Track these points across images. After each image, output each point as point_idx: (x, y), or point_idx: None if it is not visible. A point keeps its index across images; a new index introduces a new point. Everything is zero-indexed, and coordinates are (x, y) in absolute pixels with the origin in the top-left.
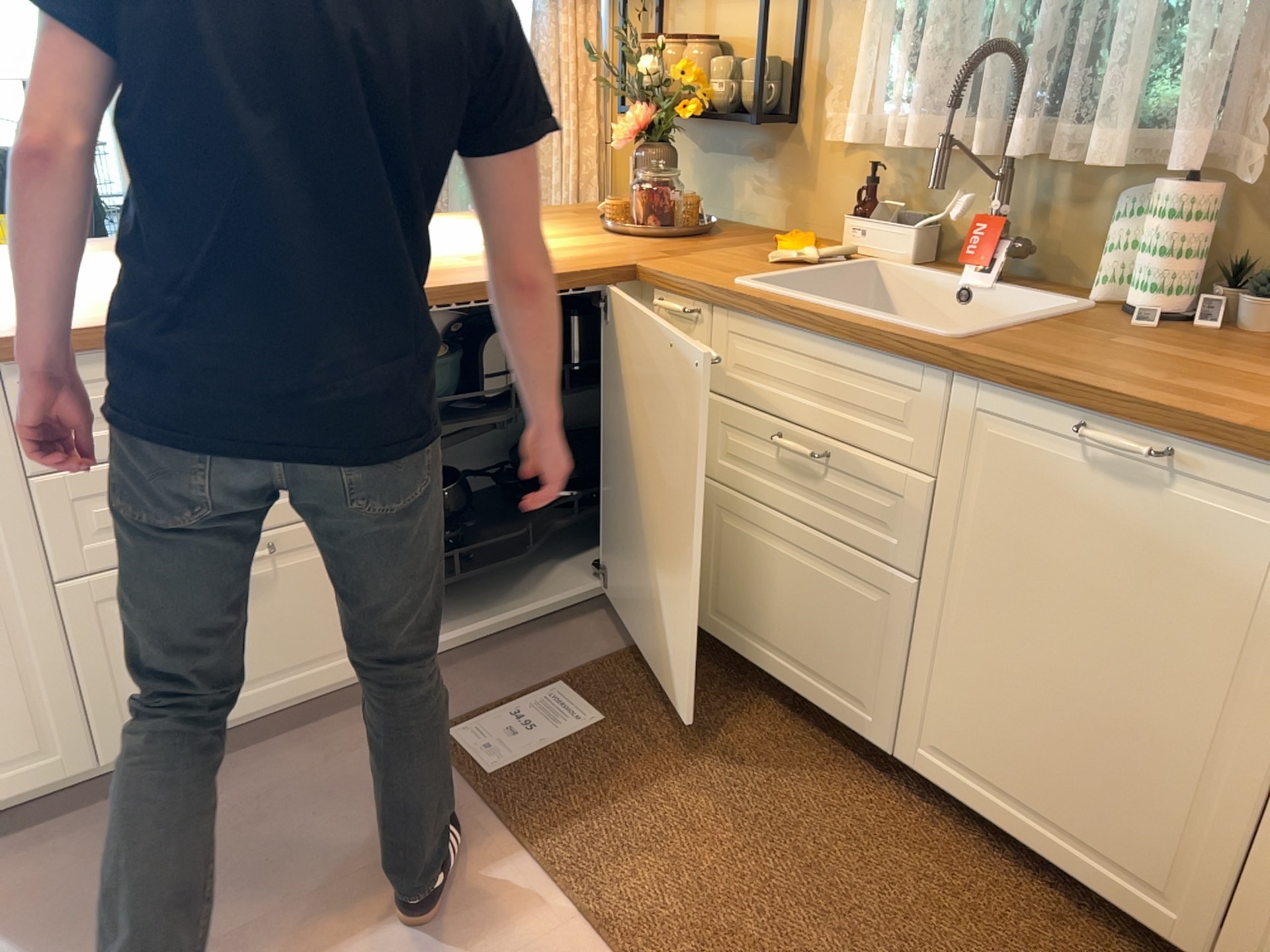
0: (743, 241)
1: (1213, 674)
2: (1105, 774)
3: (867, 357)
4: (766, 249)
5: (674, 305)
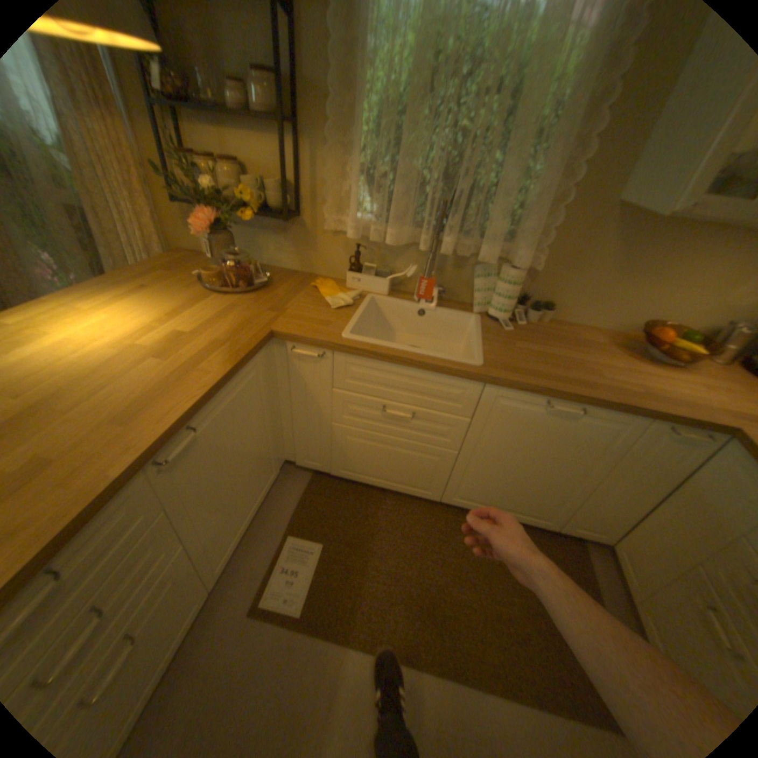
0: (294, 286)
1: (583, 468)
2: (534, 496)
3: (439, 376)
4: (313, 292)
5: (310, 354)
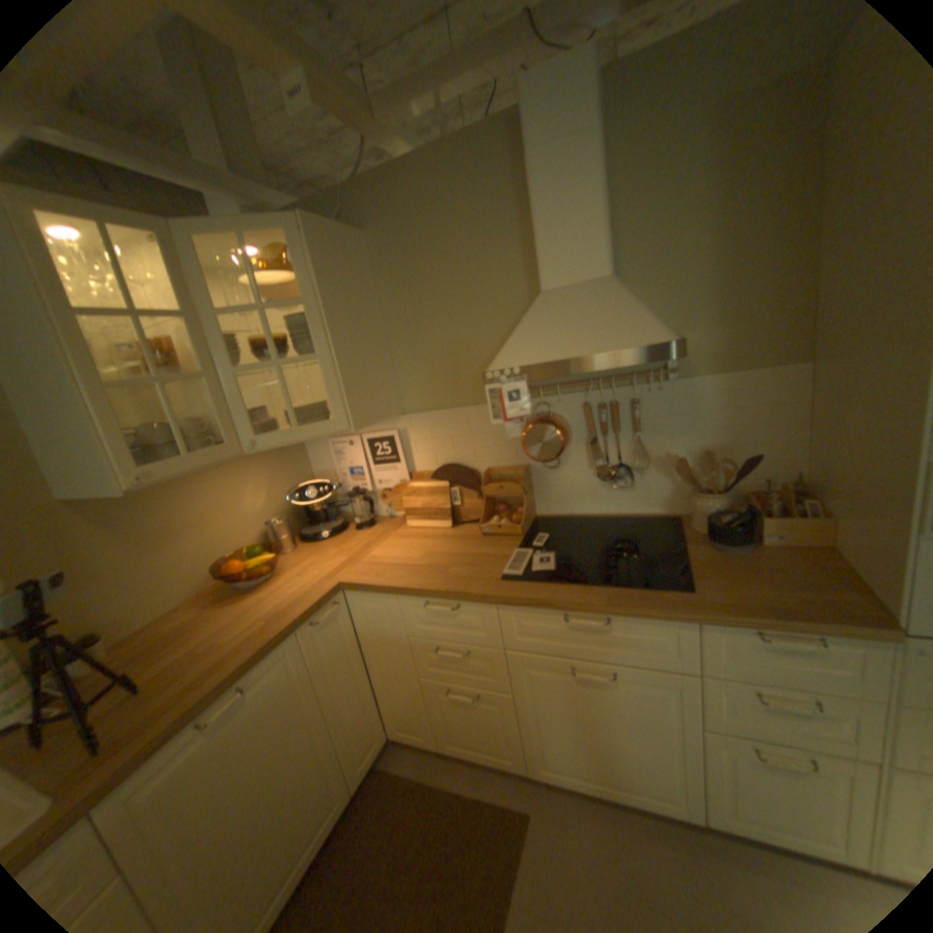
0: None
1: (298, 728)
2: (296, 812)
3: None
4: None
5: None
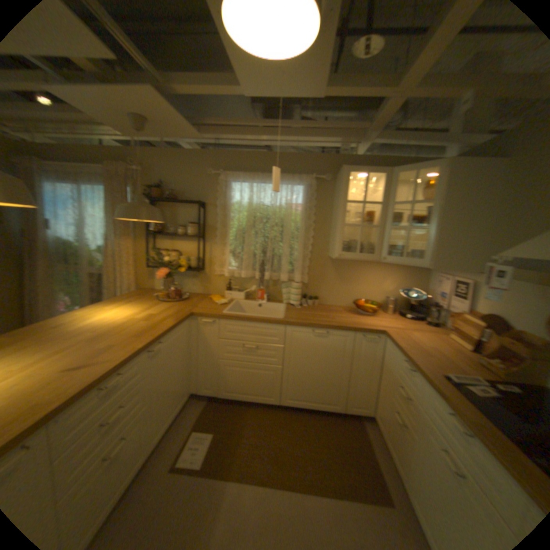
0: (202, 299)
1: (340, 365)
2: (325, 389)
3: (267, 325)
4: (211, 300)
5: (210, 321)
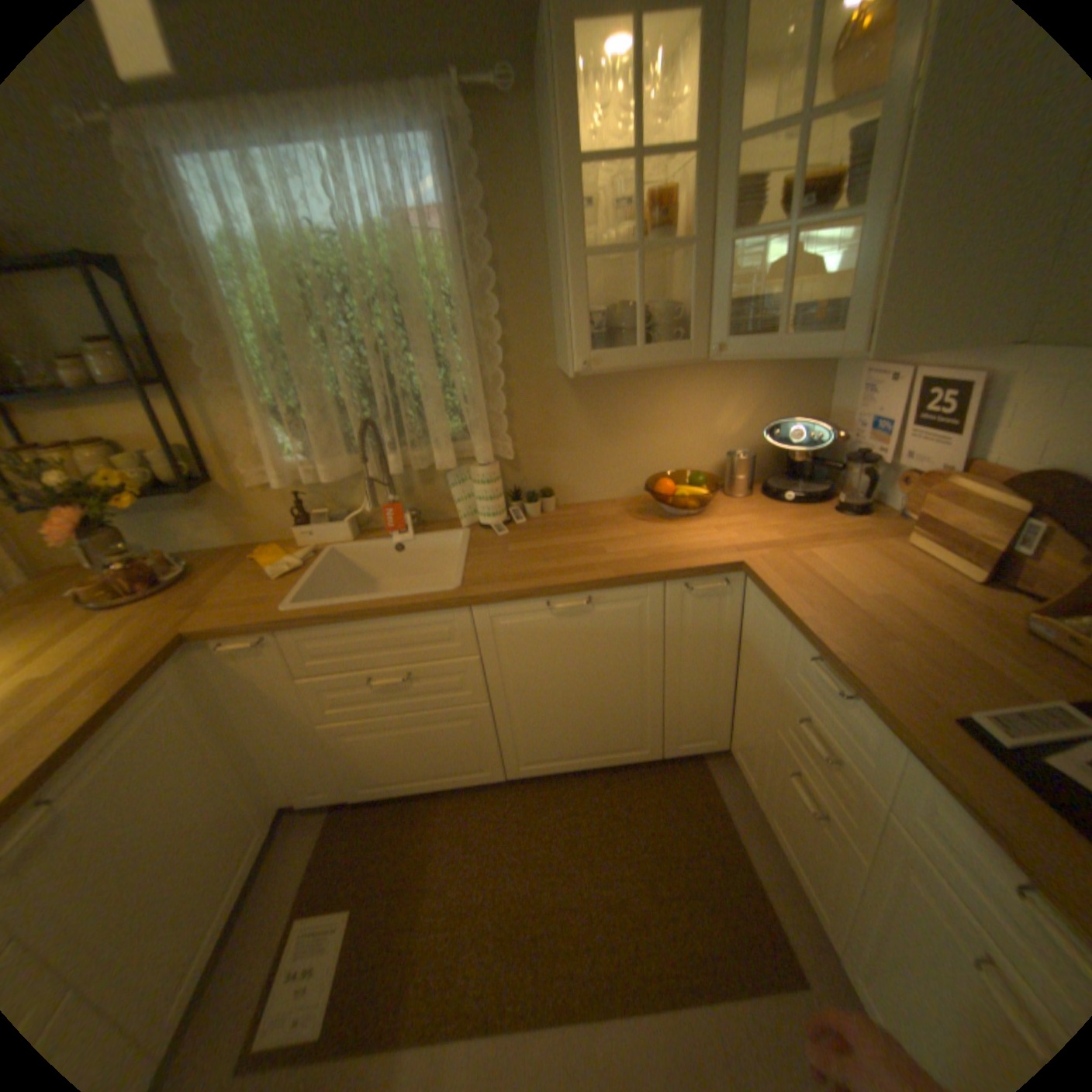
0: (224, 567)
1: (632, 666)
2: (605, 724)
3: (413, 617)
4: (250, 567)
5: (241, 646)
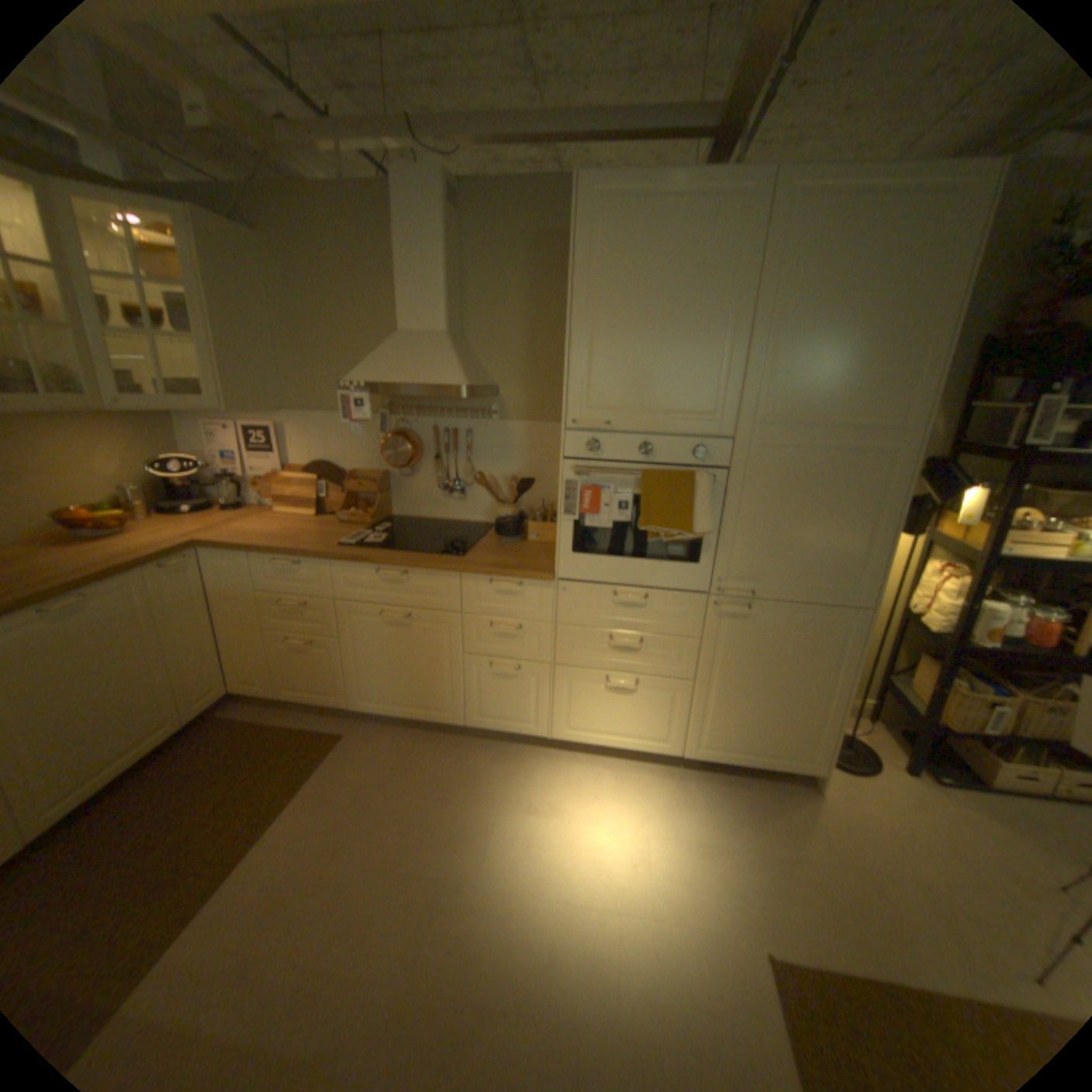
0: None
1: (135, 650)
2: (125, 718)
3: None
4: None
5: None
